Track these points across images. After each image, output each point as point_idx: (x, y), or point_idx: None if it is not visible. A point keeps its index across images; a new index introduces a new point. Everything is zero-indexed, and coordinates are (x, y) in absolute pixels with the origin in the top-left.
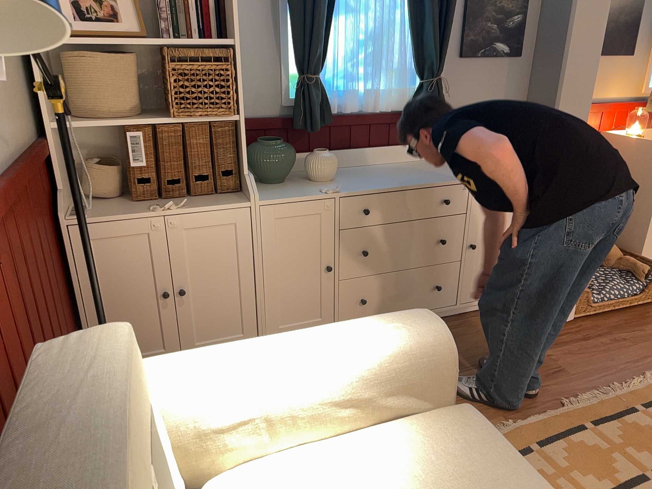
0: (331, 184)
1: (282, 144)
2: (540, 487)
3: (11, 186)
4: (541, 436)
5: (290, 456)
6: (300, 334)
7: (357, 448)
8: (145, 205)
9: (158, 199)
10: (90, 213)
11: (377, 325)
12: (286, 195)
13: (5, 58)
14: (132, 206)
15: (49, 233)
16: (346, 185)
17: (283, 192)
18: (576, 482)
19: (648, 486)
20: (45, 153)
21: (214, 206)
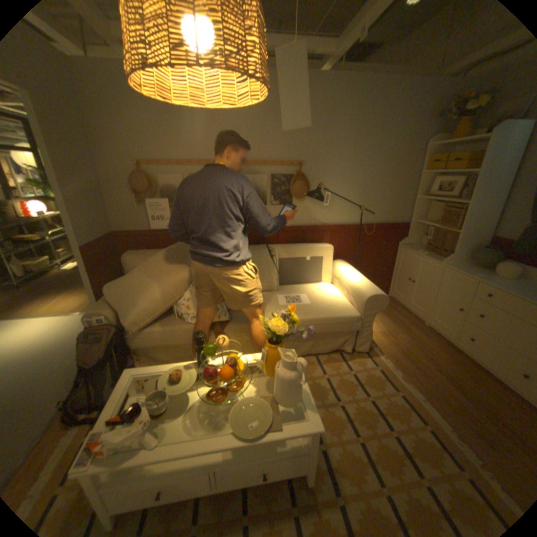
0: (498, 278)
1: (491, 251)
2: (329, 317)
3: (365, 226)
4: (410, 401)
5: (337, 291)
6: (362, 277)
7: (339, 297)
8: (424, 251)
9: (431, 251)
10: (408, 246)
11: (369, 285)
12: (461, 269)
13: (399, 200)
14: (420, 249)
15: (389, 244)
16: (500, 281)
17: (465, 268)
18: (382, 400)
19: (387, 428)
20: (403, 225)
21: (434, 259)
